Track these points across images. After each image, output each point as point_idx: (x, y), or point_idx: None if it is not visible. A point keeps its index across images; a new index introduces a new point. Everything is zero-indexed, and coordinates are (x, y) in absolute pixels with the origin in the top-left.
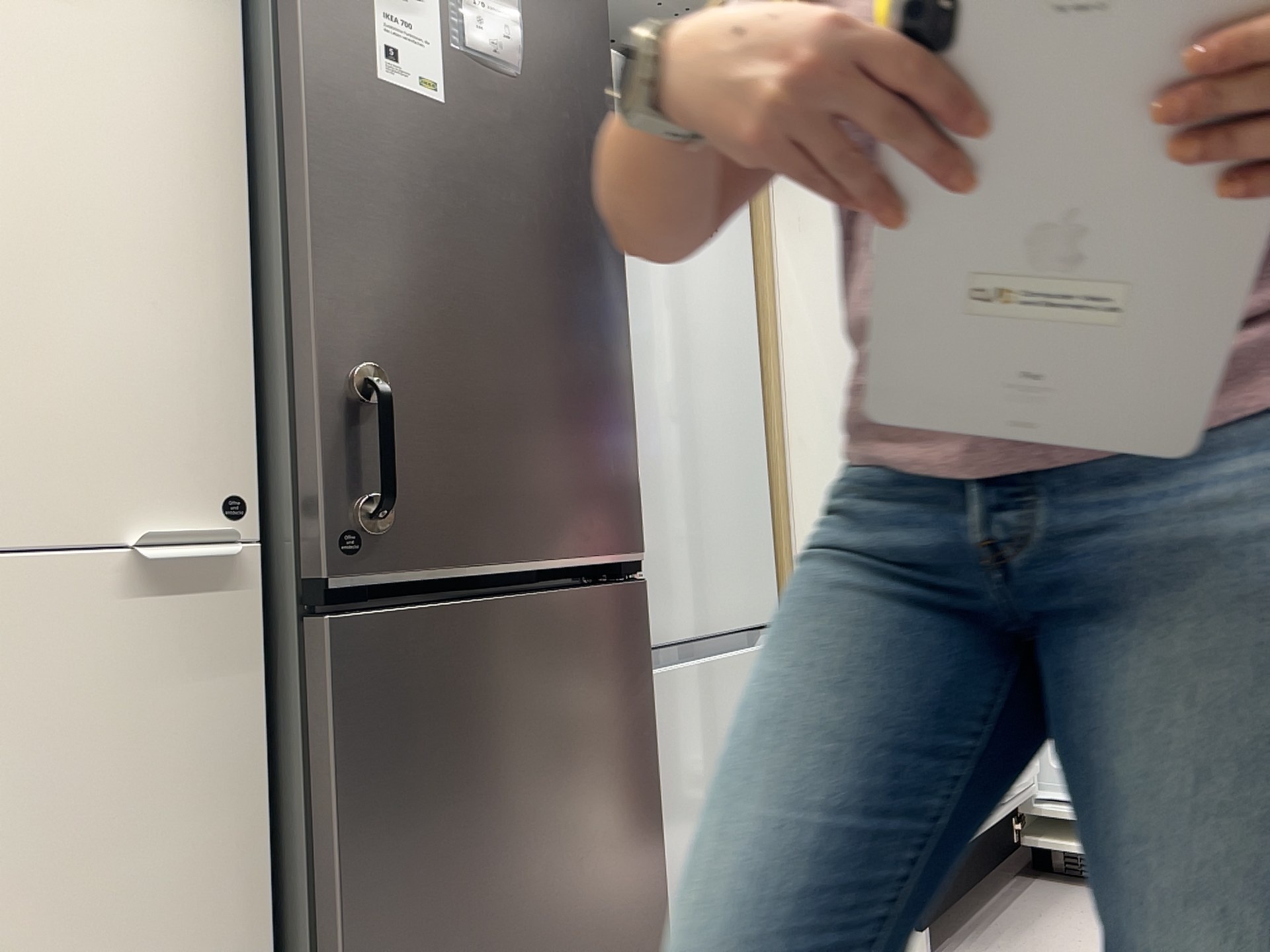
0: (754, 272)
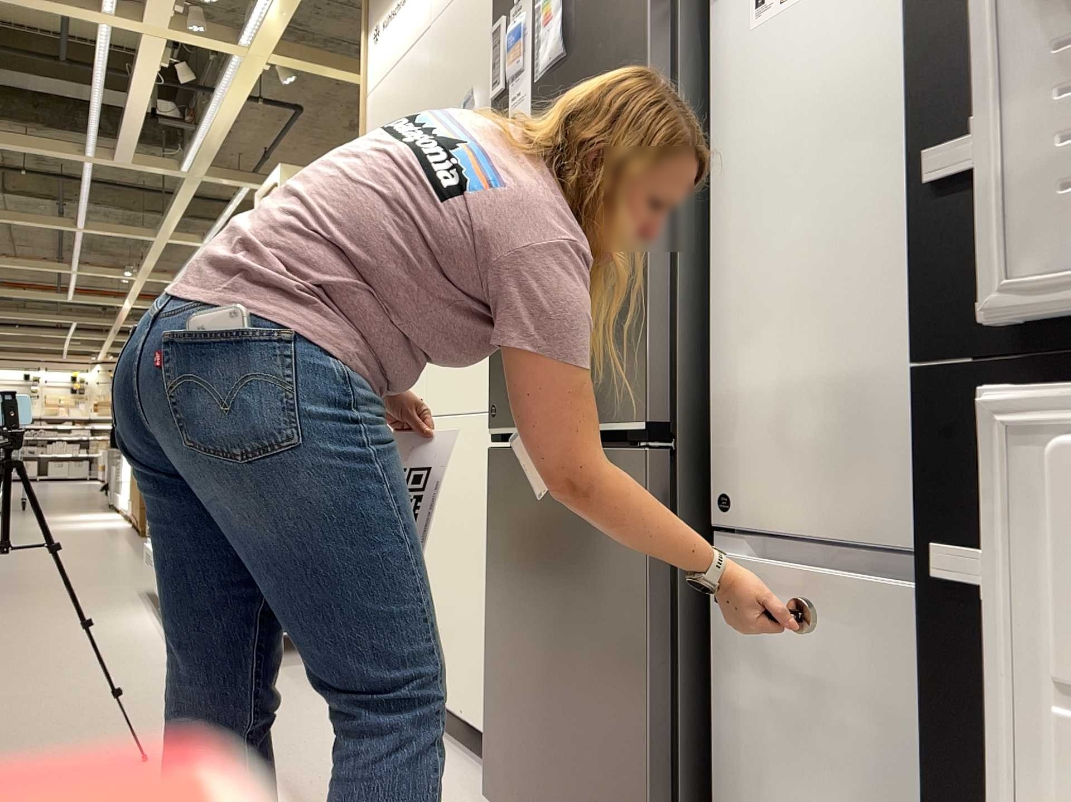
0: None
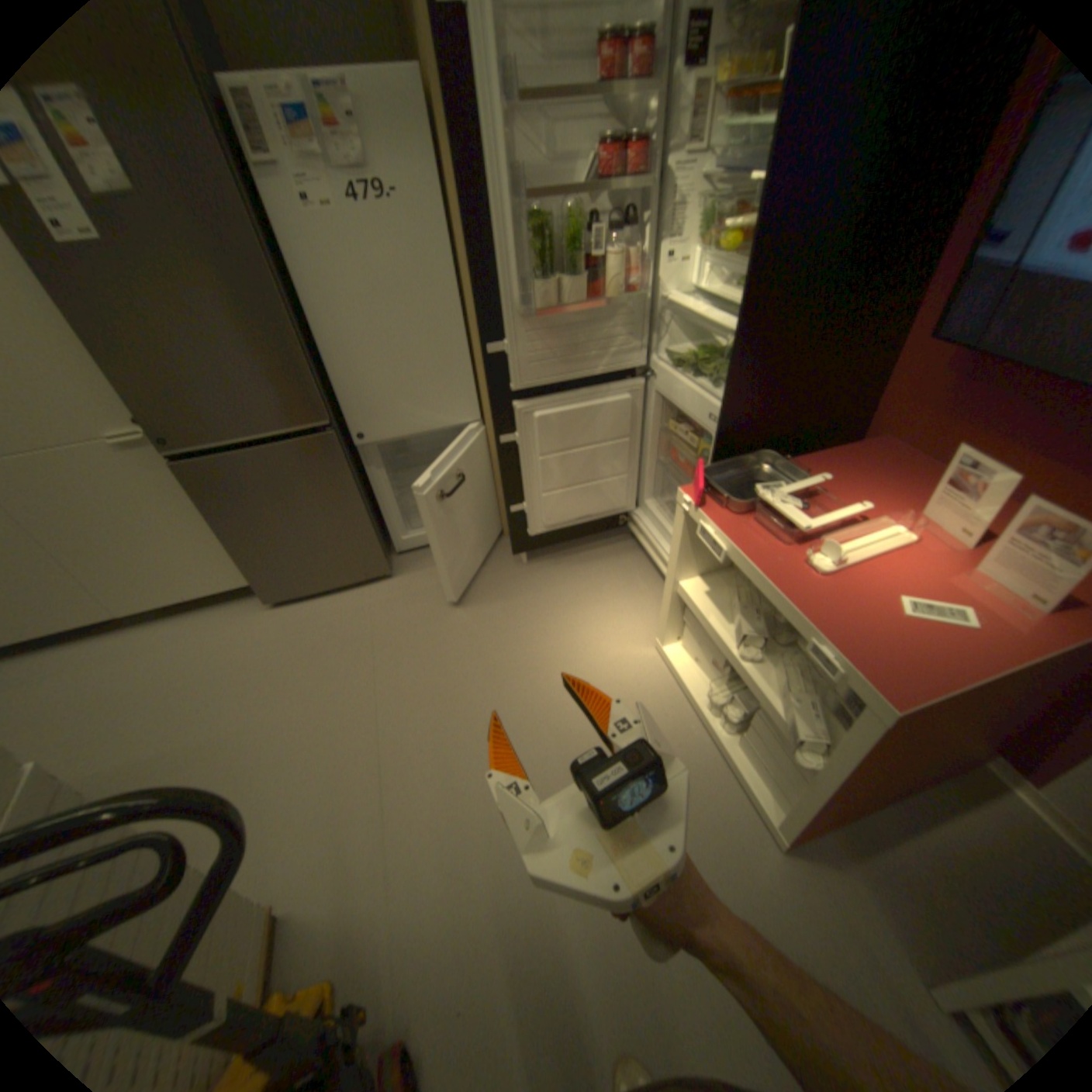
0: (450, 204)
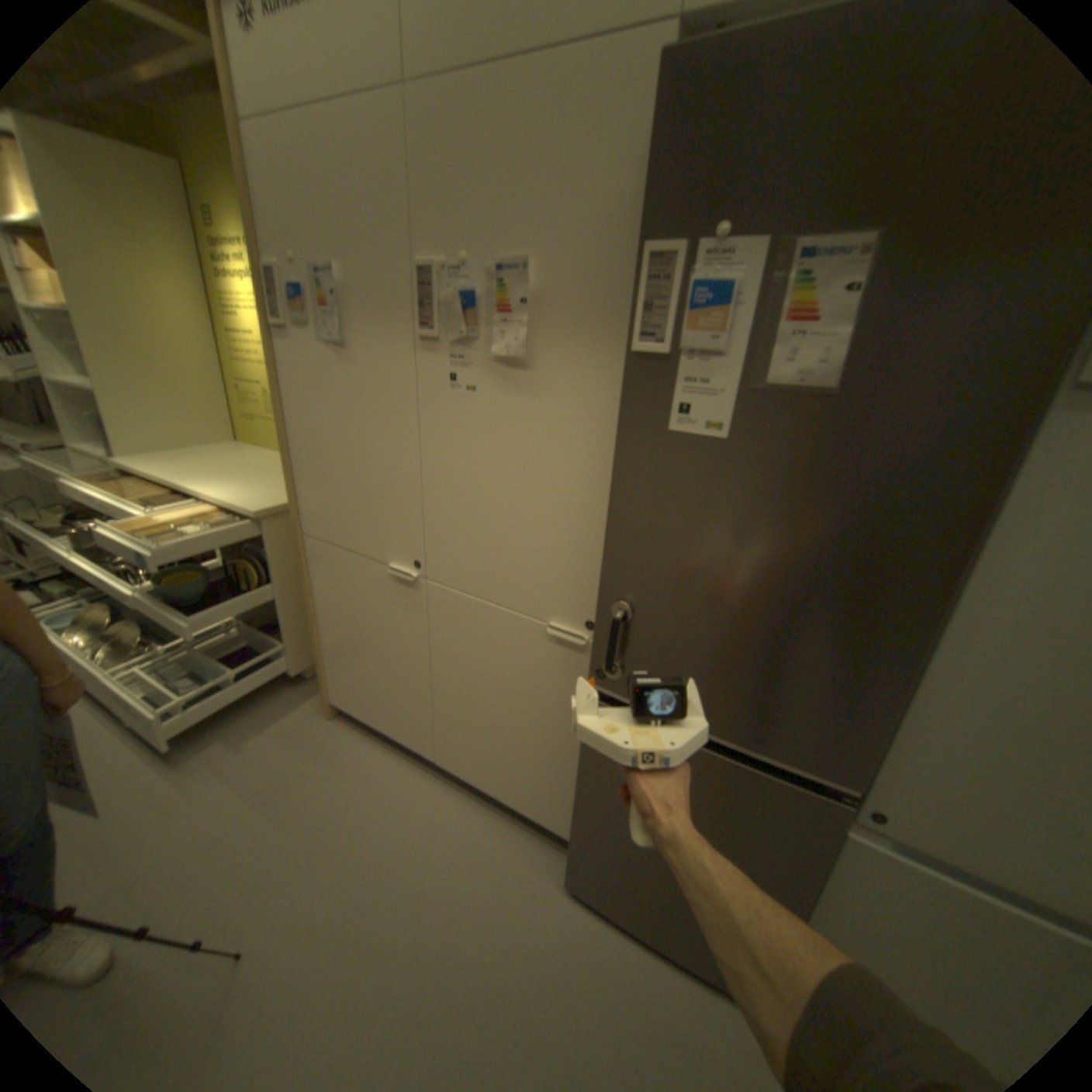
0: None
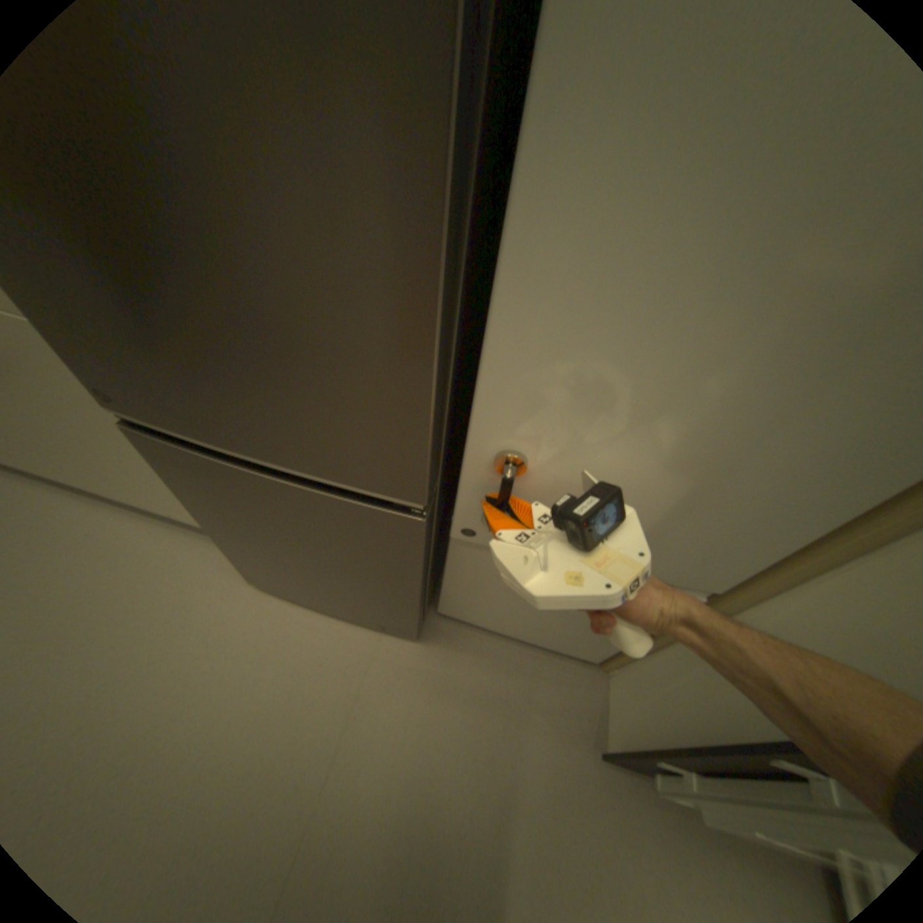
0: None
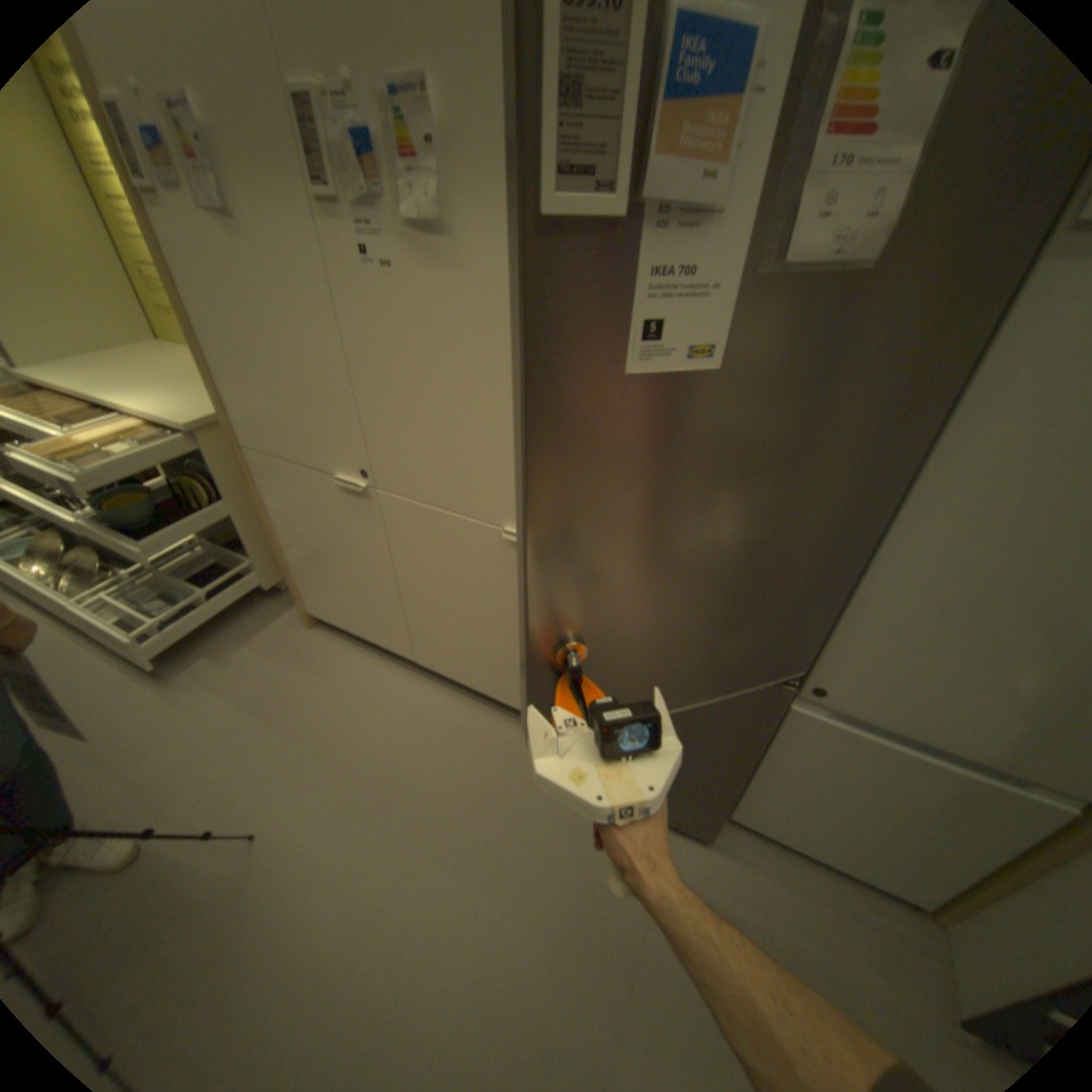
0: None
